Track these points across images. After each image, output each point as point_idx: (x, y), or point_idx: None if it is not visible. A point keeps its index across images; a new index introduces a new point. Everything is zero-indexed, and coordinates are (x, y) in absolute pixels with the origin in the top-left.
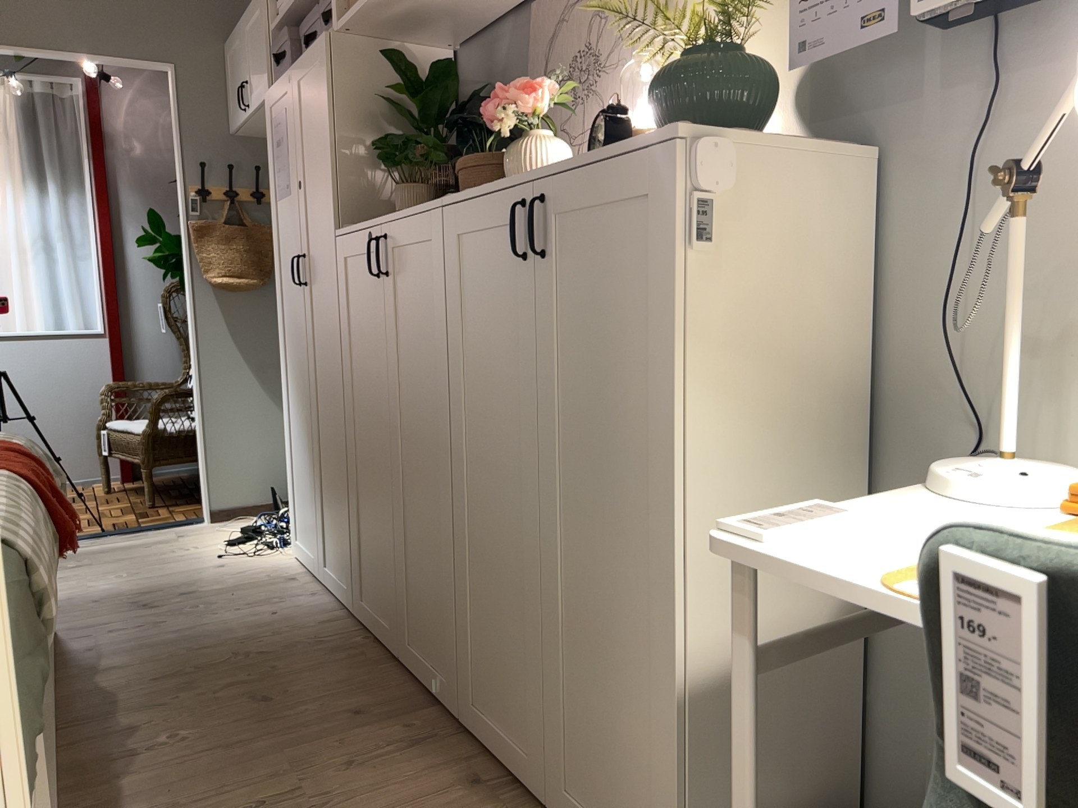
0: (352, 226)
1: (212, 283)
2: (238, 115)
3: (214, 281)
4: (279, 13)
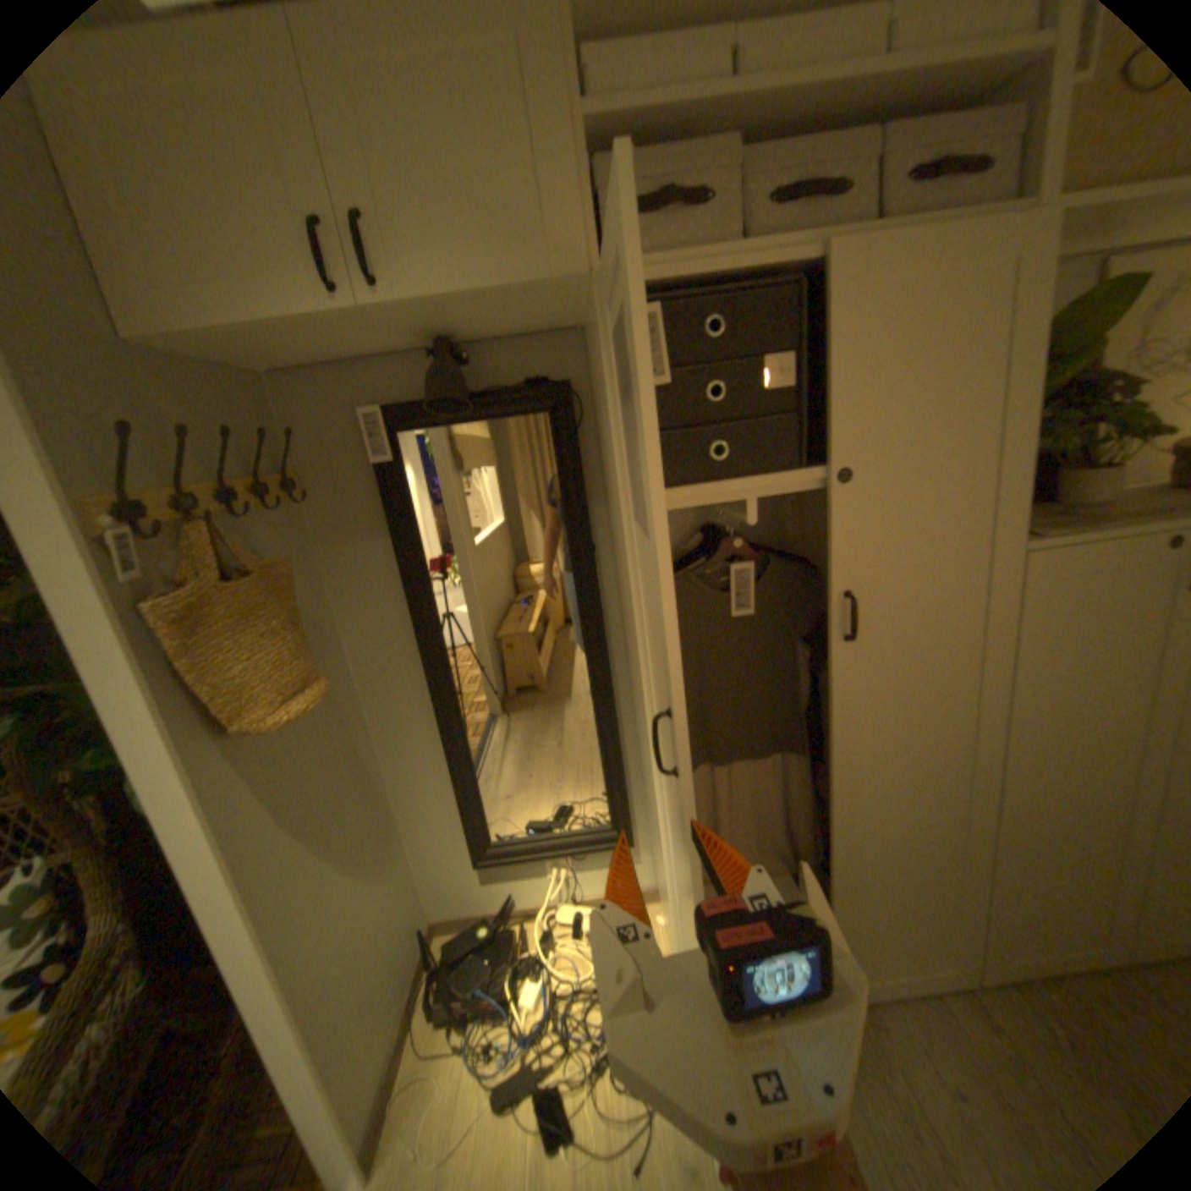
0: (1065, 532)
1: (265, 734)
2: (243, 300)
3: (273, 726)
4: (590, 84)
